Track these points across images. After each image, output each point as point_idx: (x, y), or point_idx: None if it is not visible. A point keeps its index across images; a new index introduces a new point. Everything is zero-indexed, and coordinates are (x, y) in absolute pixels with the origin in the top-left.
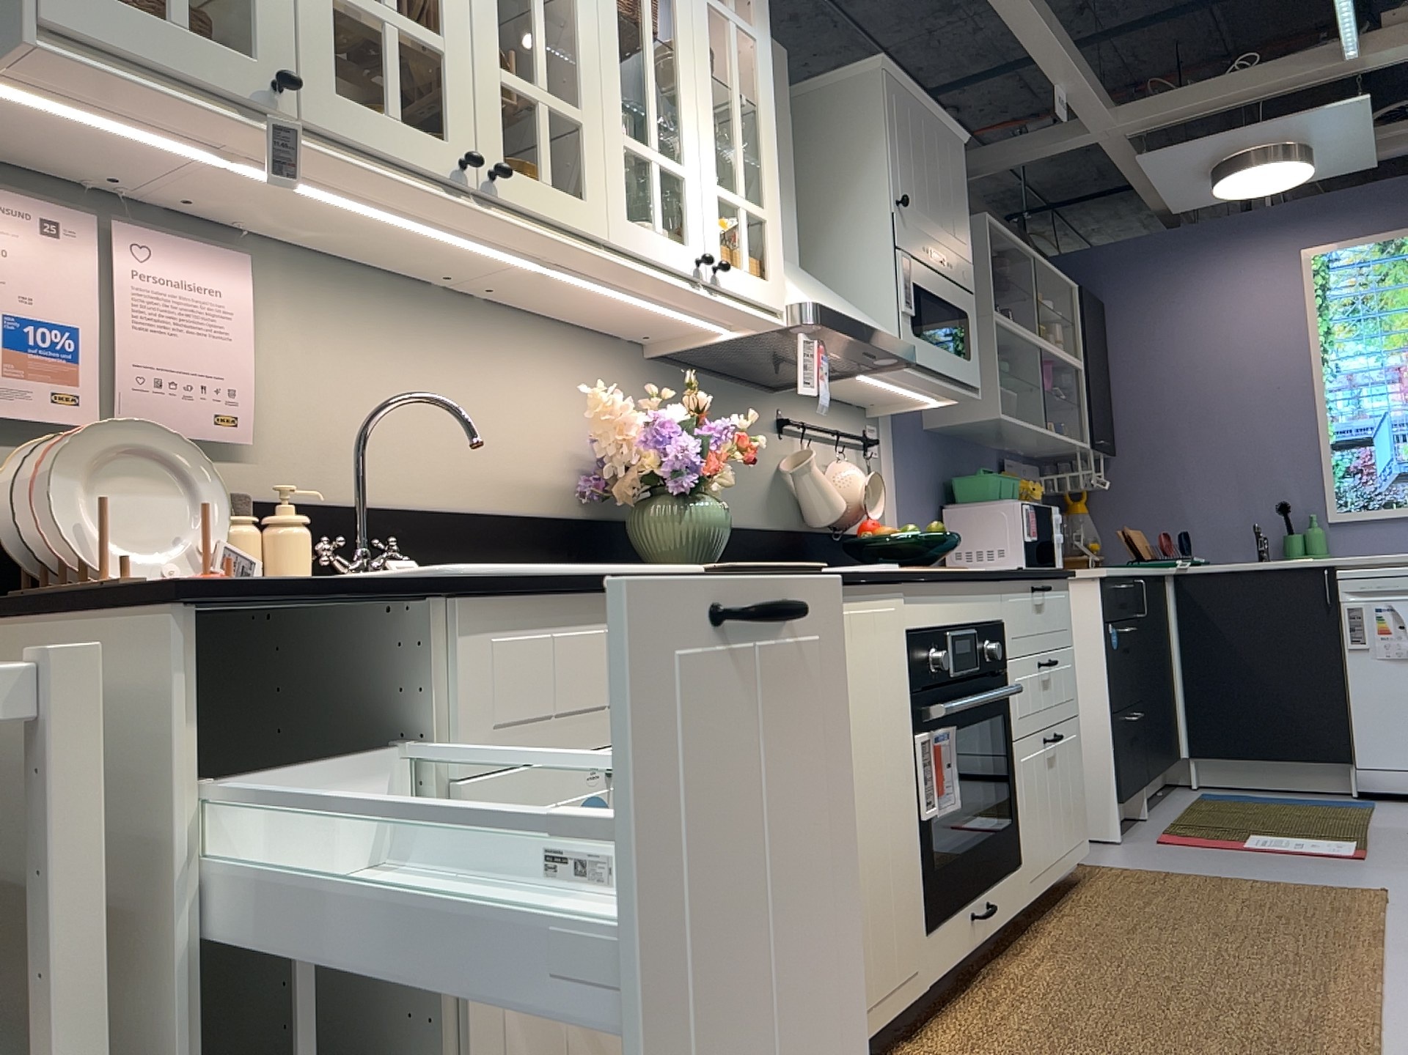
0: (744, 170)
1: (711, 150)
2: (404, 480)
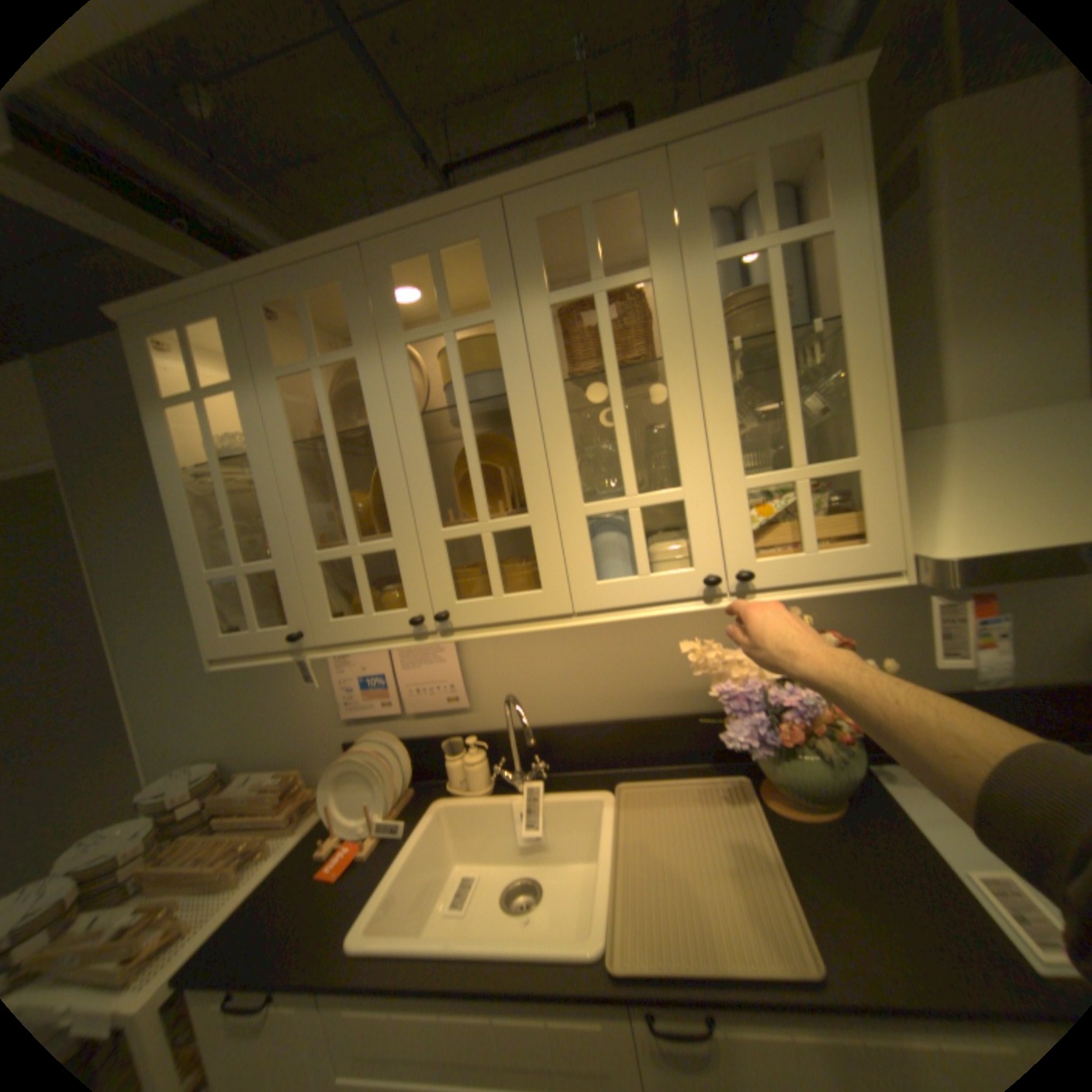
0: (802, 430)
1: (728, 443)
2: (570, 706)
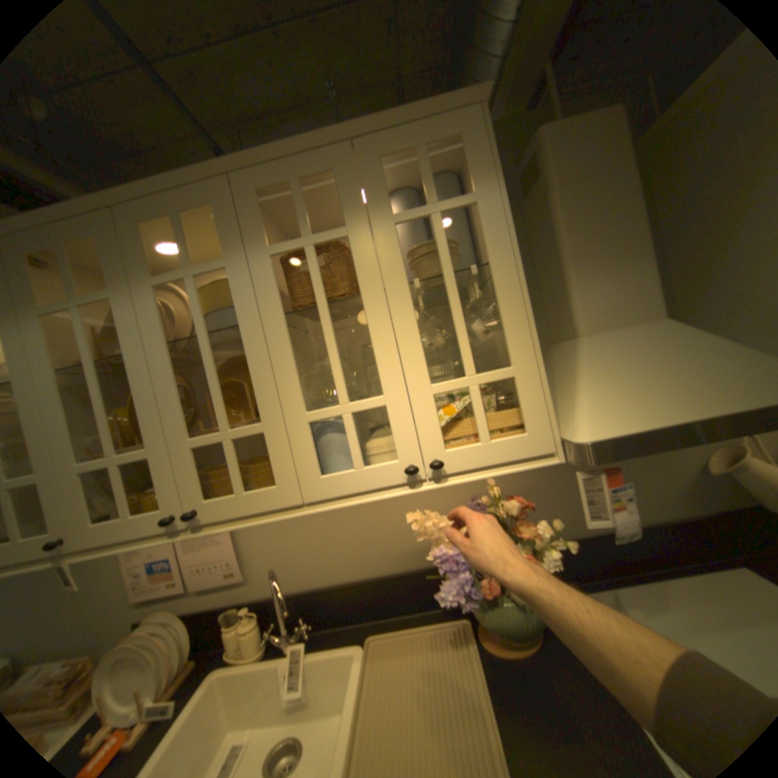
0: (468, 347)
1: (415, 359)
2: (327, 571)
